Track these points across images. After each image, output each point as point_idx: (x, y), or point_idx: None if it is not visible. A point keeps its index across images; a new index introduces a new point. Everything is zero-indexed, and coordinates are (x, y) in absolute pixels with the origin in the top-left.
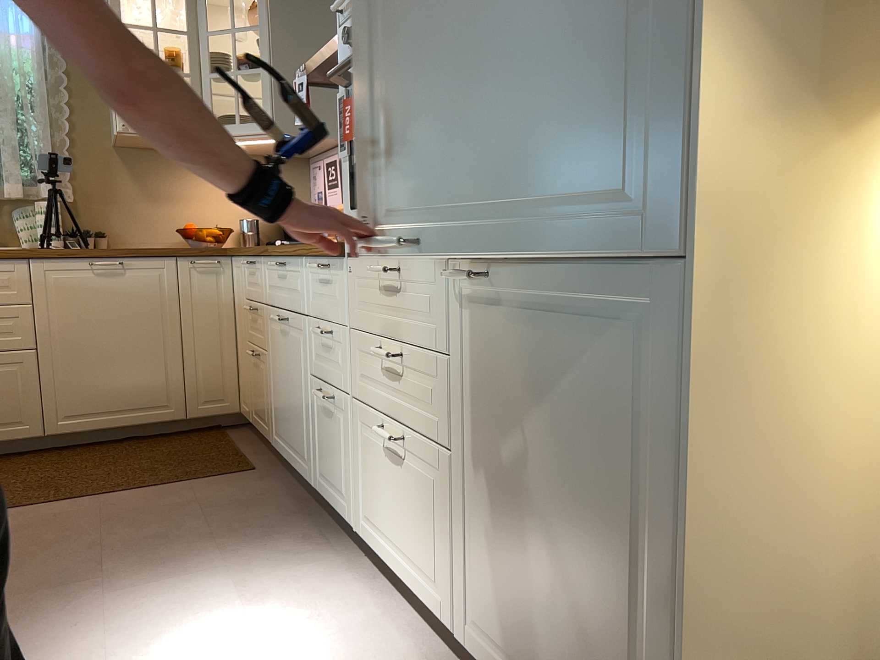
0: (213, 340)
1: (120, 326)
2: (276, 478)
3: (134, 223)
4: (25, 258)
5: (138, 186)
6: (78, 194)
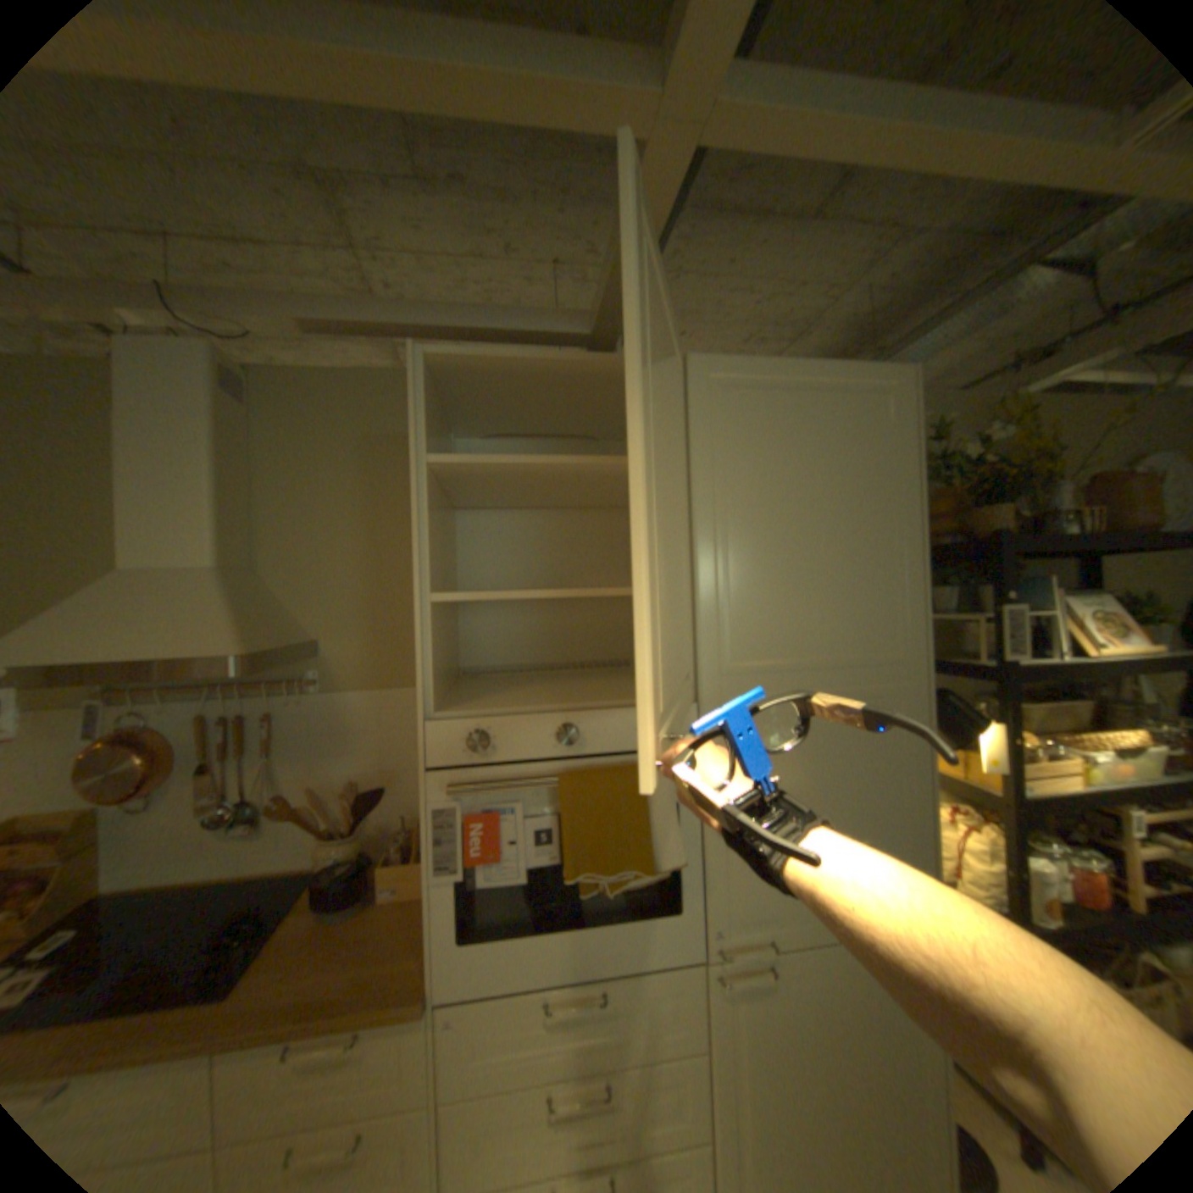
0: None
1: None
2: None
3: None
4: None
5: None
6: None
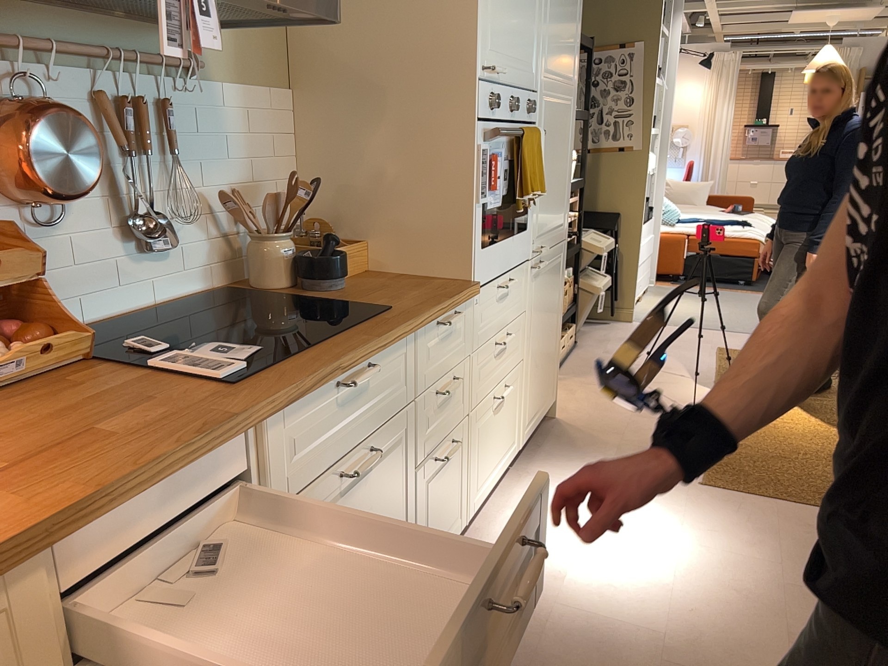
0: None
1: None
2: None
3: None
4: None
5: None
6: None
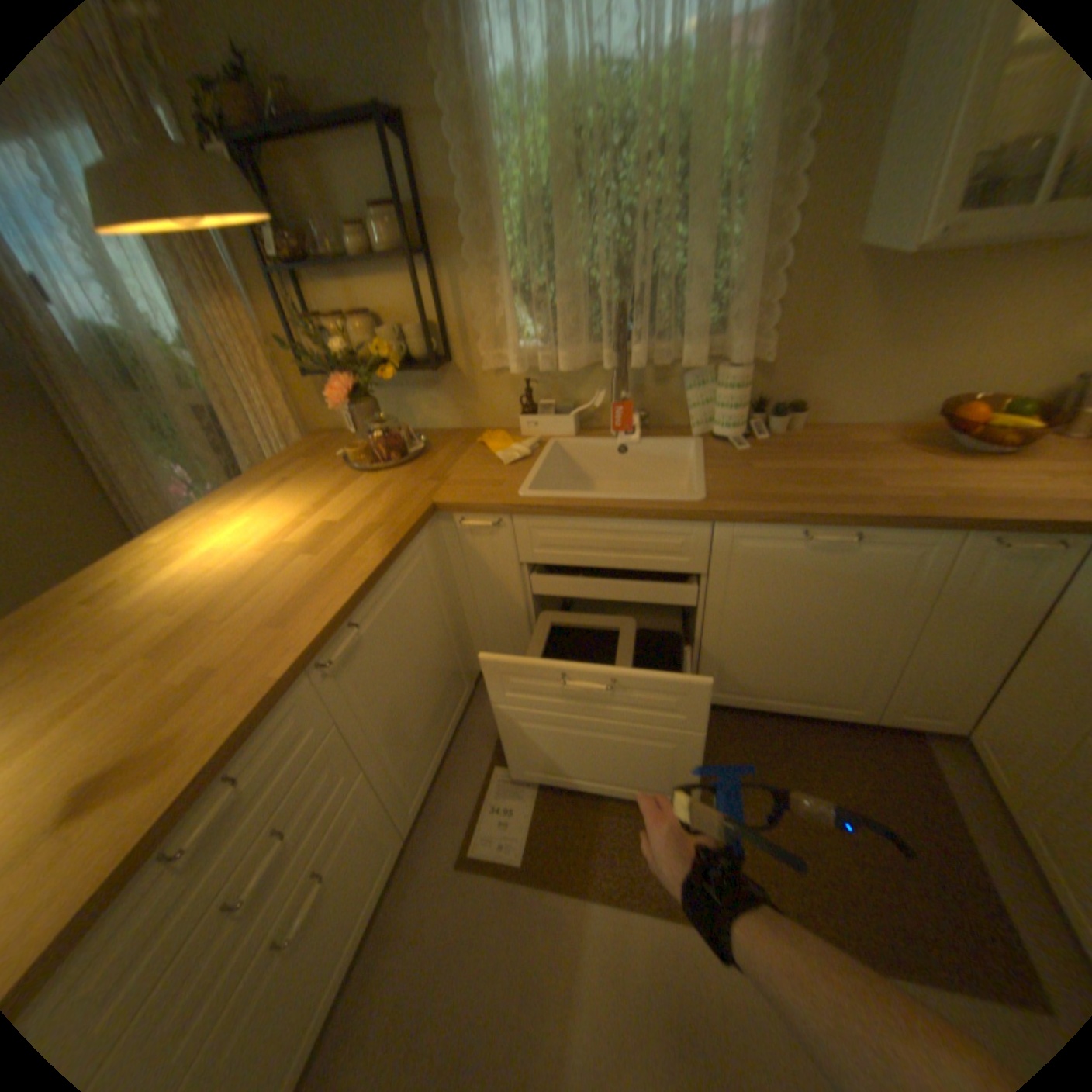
0: (974, 653)
1: (823, 616)
2: None
3: (854, 383)
4: (708, 521)
5: (884, 317)
6: (779, 340)
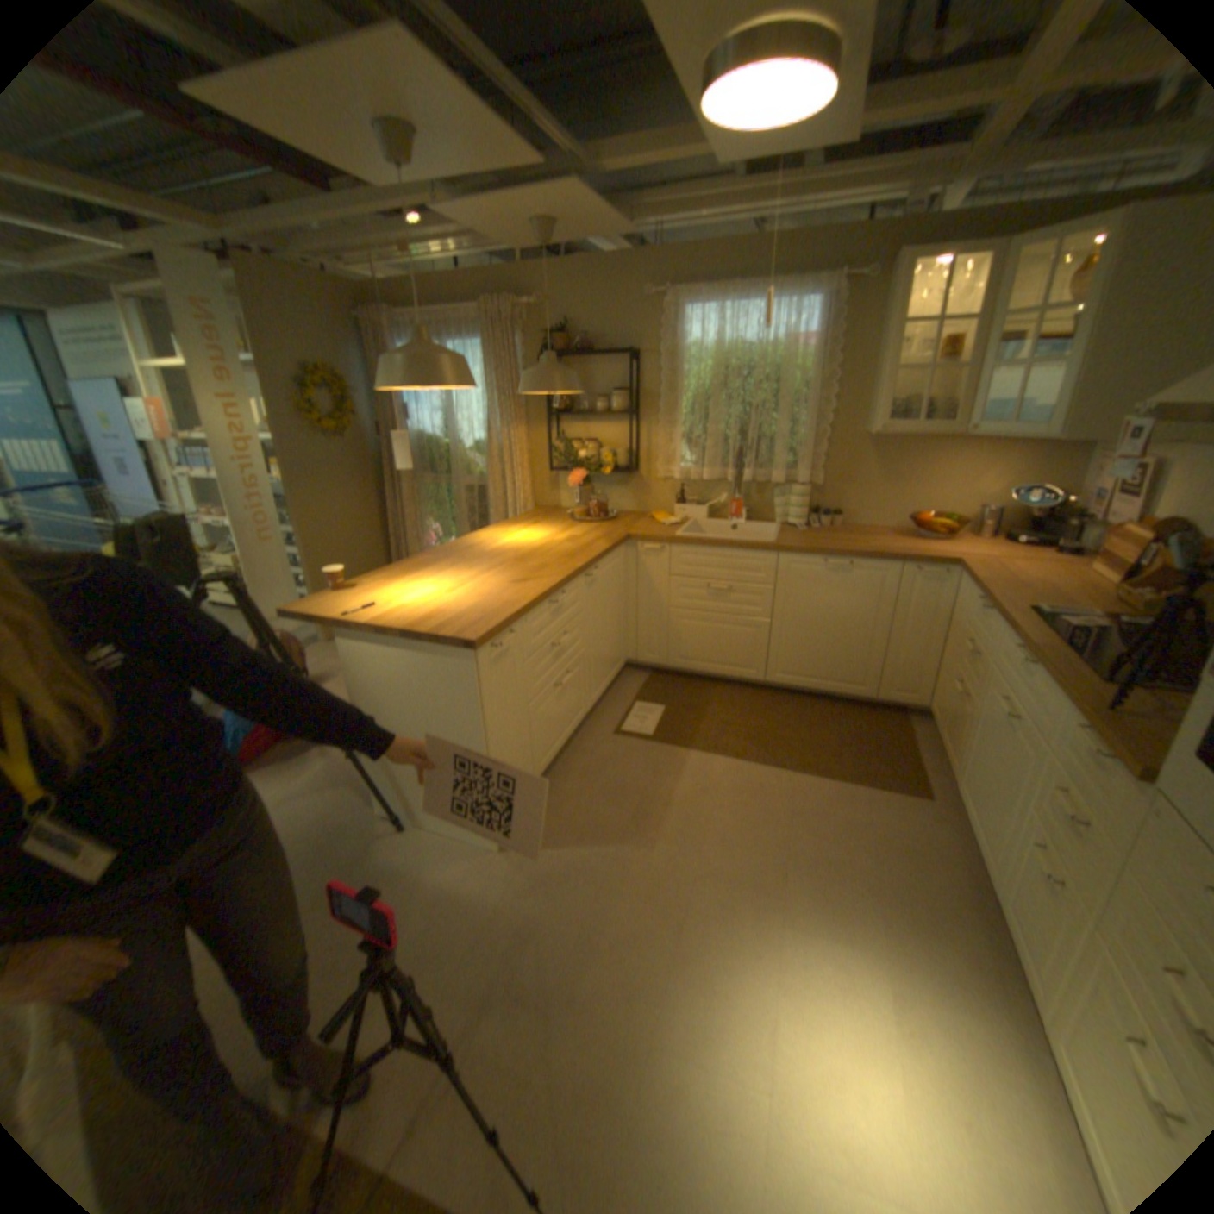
0: (920, 642)
1: (837, 615)
2: (953, 827)
3: (869, 503)
4: (775, 552)
5: (882, 468)
6: (826, 475)
